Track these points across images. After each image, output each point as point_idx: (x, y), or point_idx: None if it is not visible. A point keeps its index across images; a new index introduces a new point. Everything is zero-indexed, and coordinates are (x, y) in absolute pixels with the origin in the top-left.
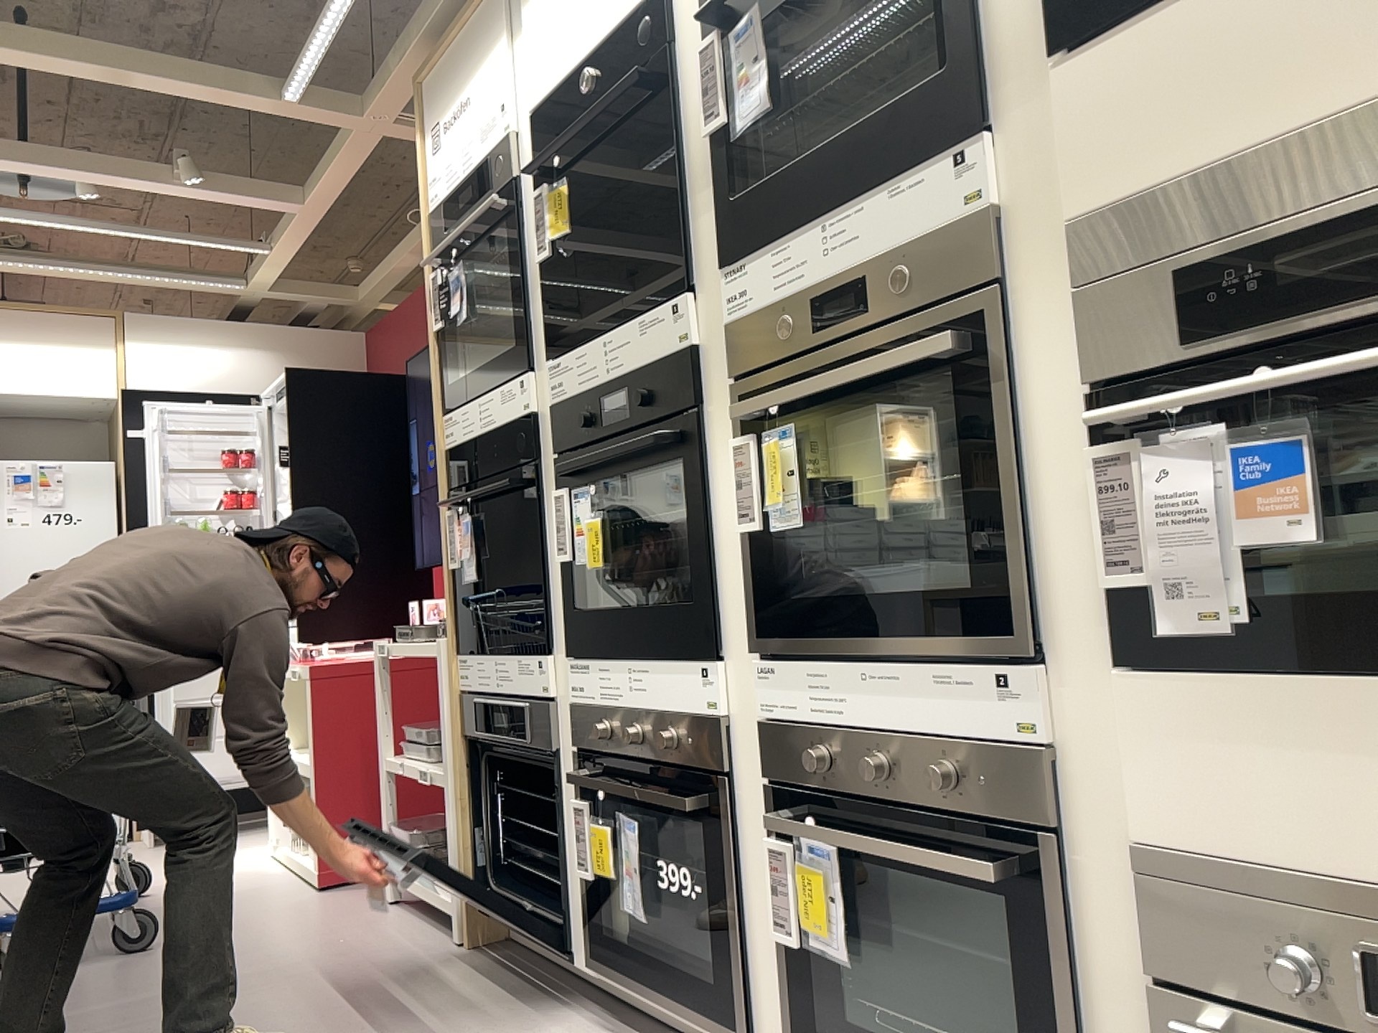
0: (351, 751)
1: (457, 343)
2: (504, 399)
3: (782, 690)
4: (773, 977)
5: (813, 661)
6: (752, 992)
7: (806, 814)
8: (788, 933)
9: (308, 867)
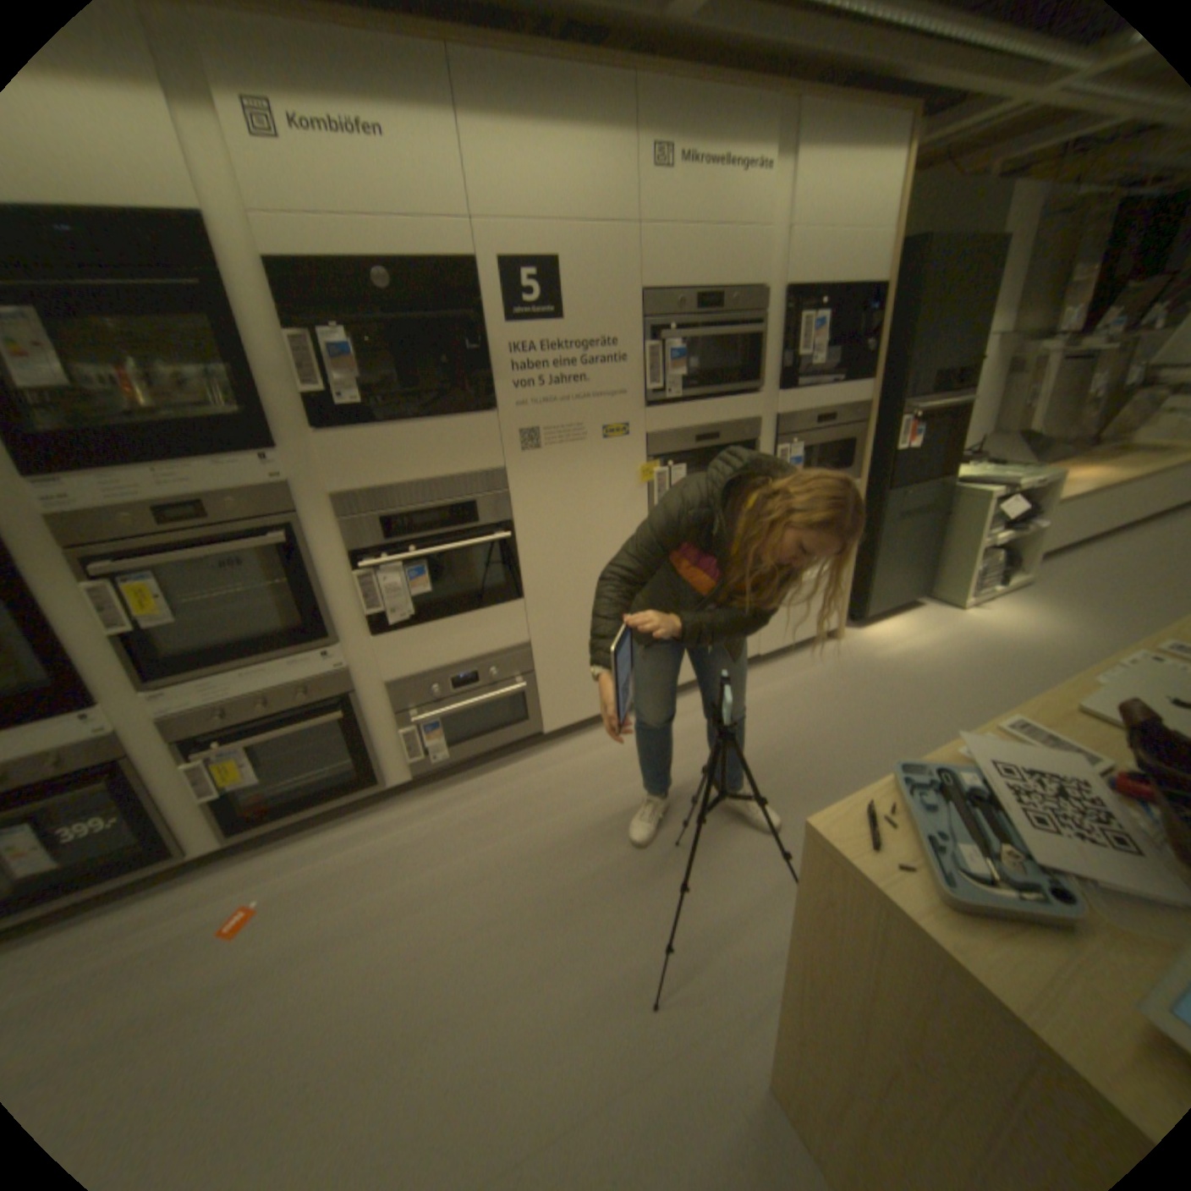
0: None
1: None
2: None
3: (171, 703)
4: (188, 823)
5: (195, 683)
6: (169, 840)
7: (206, 746)
8: (207, 798)
9: None
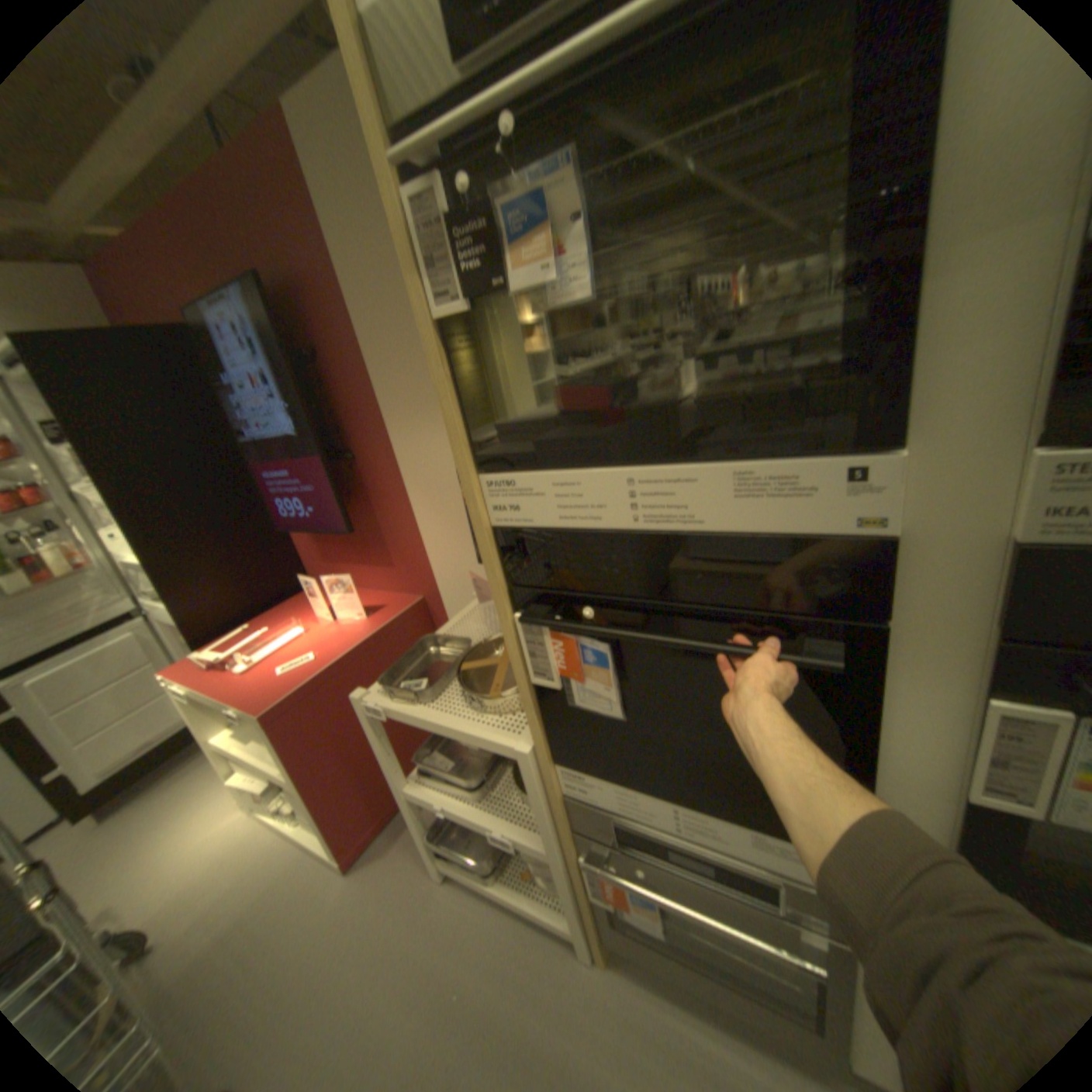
0: (327, 762)
1: (484, 336)
2: (756, 489)
3: None
4: None
5: None
6: None
7: None
8: None
9: (315, 855)
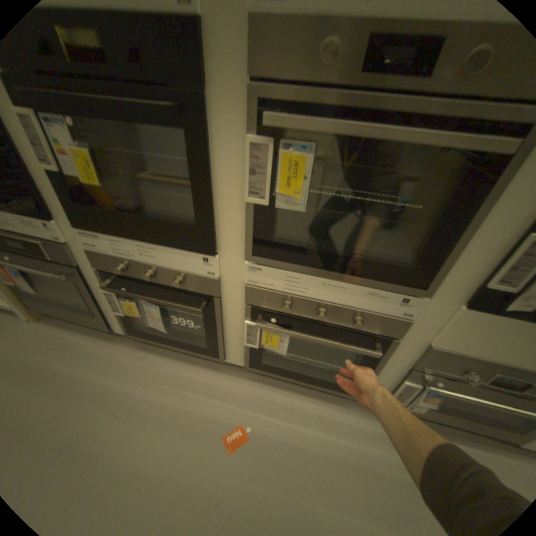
0: None
1: None
2: None
3: (265, 277)
4: (236, 347)
5: (290, 270)
6: (223, 347)
7: (270, 316)
8: (253, 344)
9: None
